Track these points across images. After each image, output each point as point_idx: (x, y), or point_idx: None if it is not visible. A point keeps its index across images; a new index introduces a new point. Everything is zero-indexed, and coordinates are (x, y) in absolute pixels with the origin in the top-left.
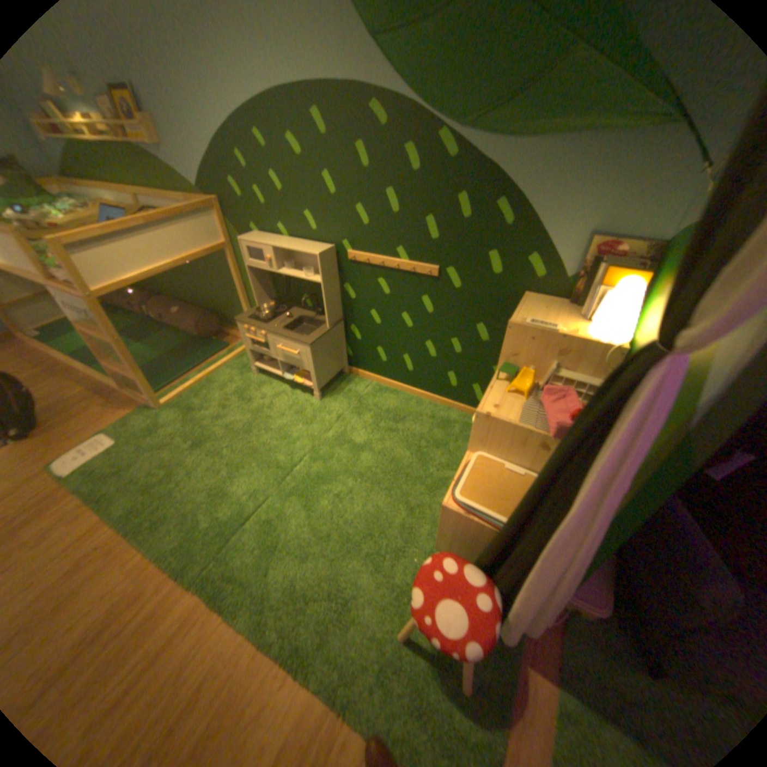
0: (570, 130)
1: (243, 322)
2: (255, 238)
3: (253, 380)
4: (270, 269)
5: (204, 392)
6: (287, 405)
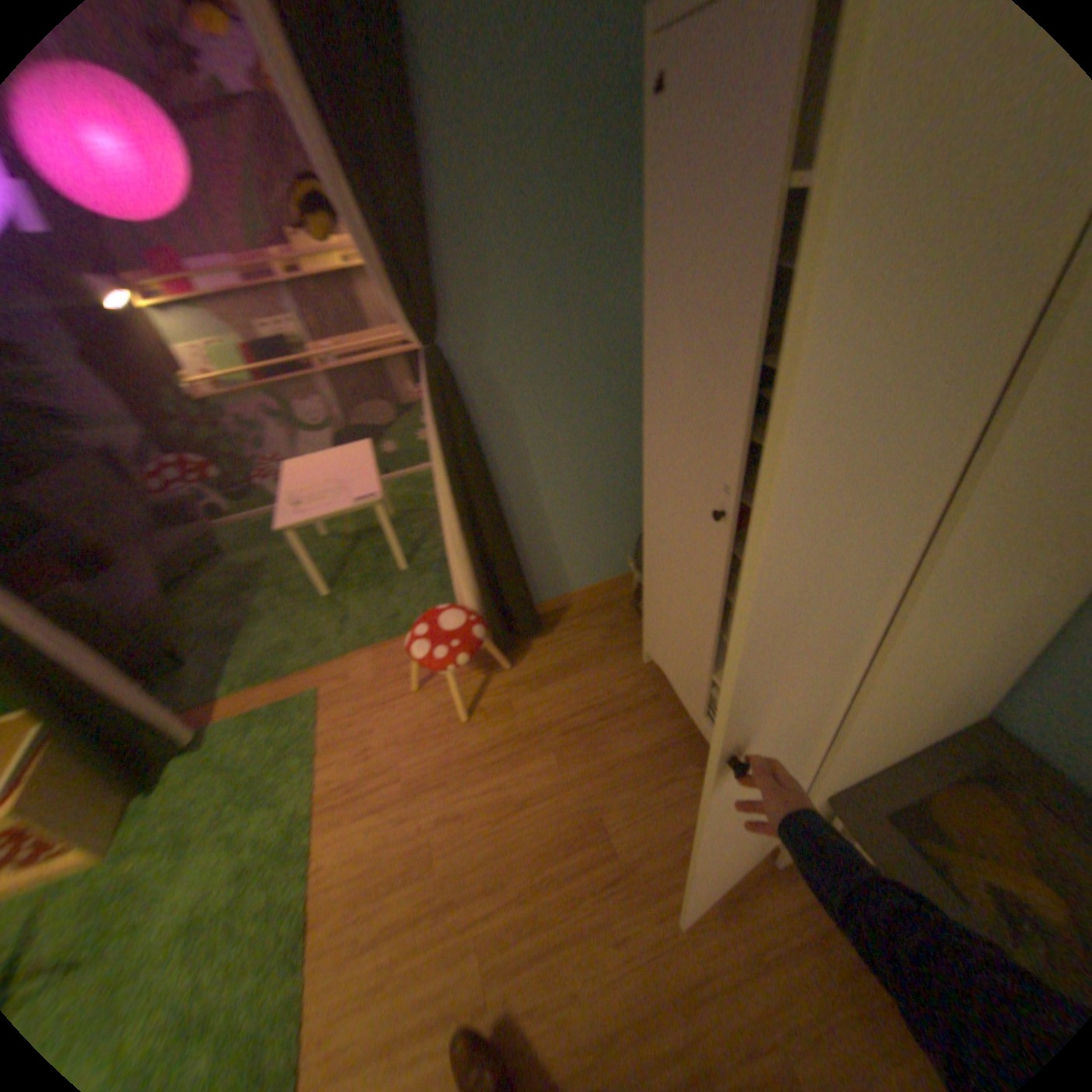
0: None
1: None
2: None
3: None
4: None
5: None
6: None
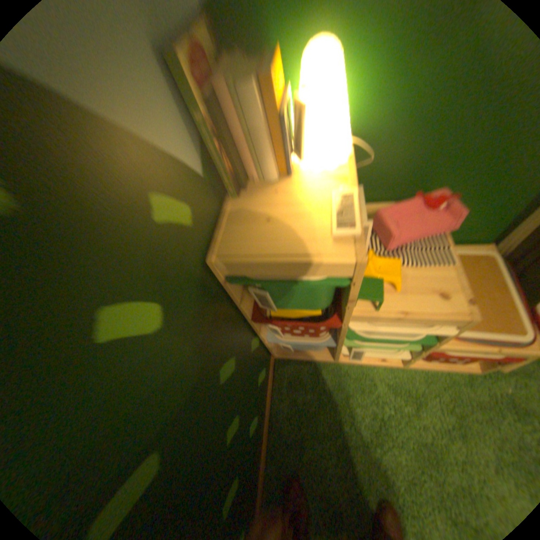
0: None
1: None
2: None
3: None
4: None
5: None
6: None
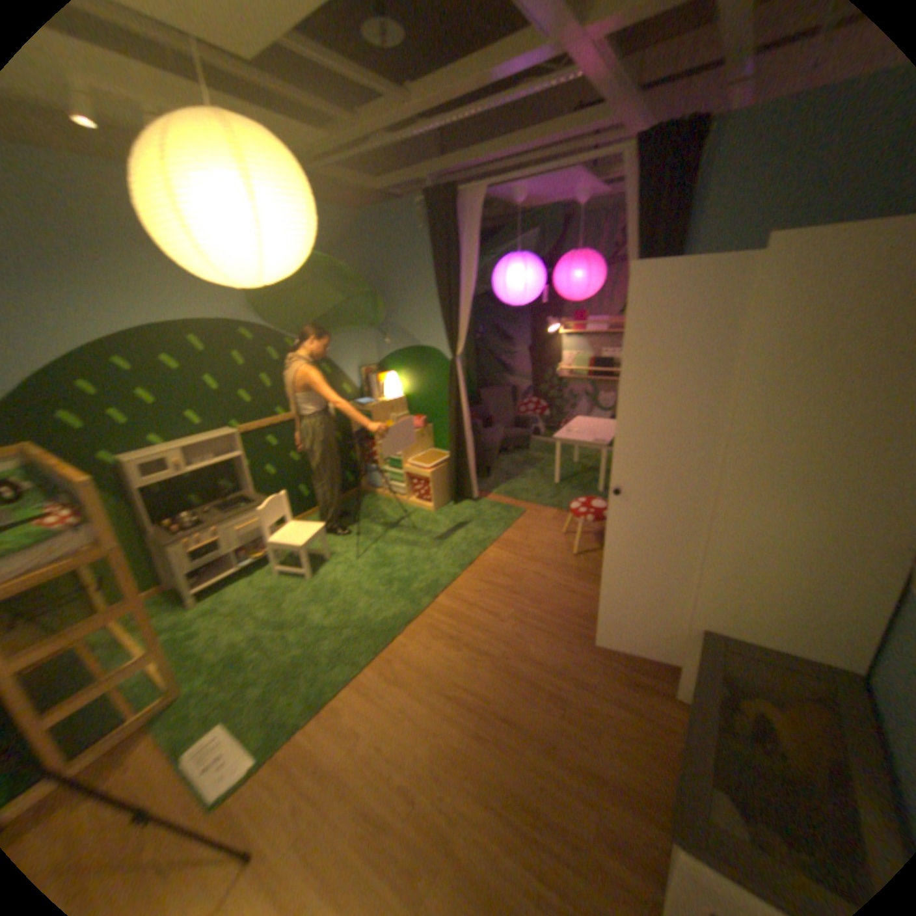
0: (339, 334)
1: (178, 540)
2: (136, 457)
3: (199, 612)
4: (175, 475)
5: (179, 657)
6: (270, 580)
